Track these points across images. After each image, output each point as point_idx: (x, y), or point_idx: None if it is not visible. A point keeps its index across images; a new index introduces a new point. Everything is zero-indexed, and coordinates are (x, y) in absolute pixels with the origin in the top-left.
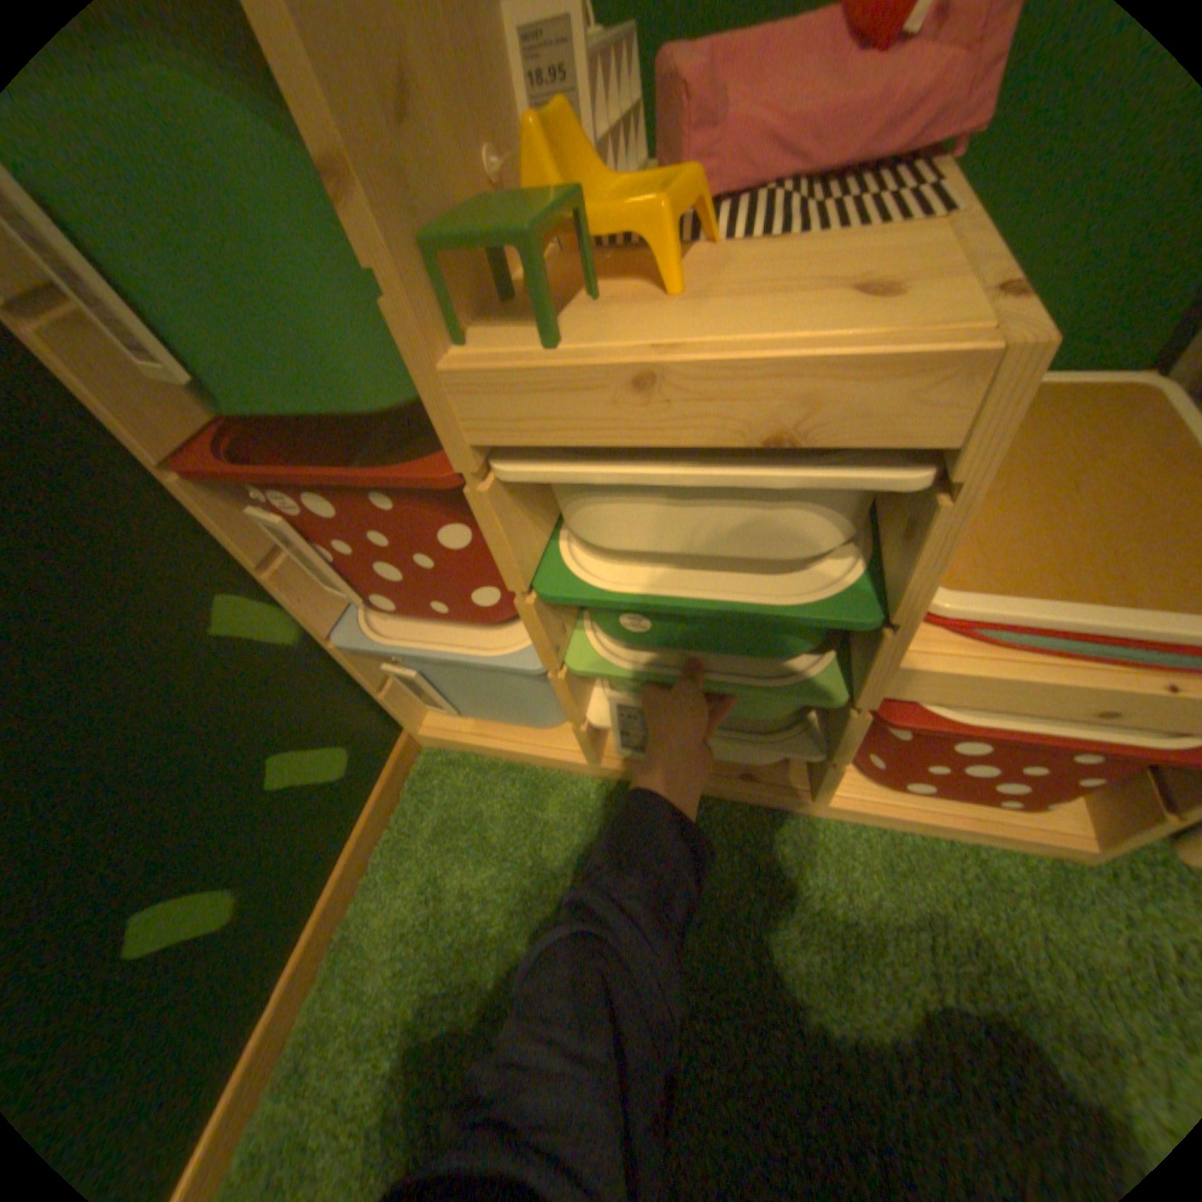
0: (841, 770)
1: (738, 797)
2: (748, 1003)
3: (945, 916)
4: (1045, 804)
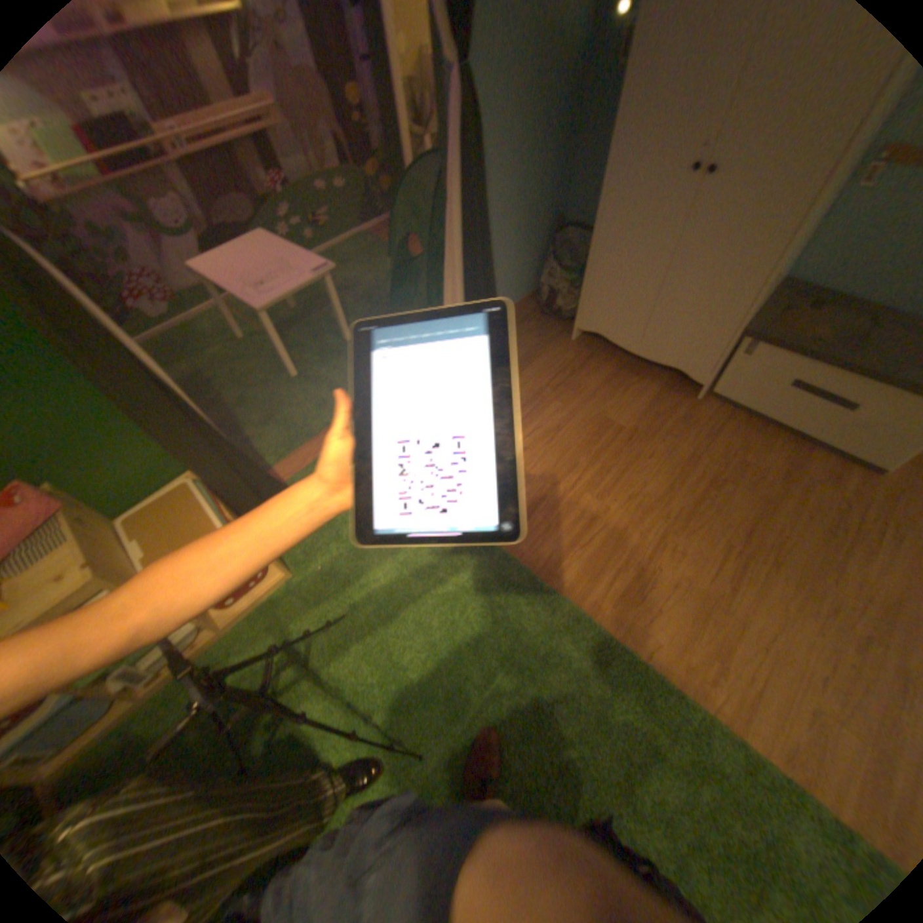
0: (203, 621)
1: (198, 653)
2: (235, 695)
3: (269, 621)
4: (257, 579)
